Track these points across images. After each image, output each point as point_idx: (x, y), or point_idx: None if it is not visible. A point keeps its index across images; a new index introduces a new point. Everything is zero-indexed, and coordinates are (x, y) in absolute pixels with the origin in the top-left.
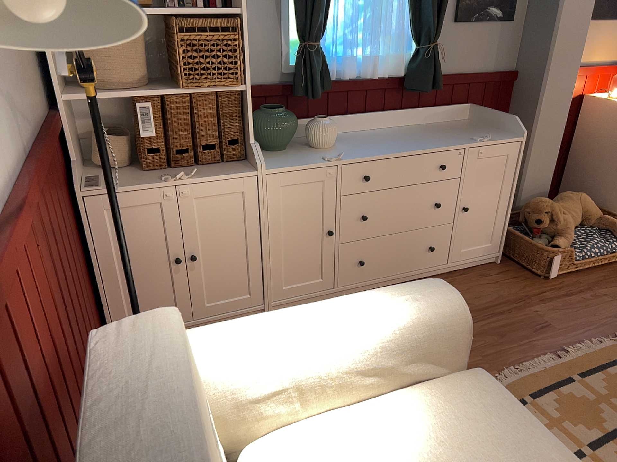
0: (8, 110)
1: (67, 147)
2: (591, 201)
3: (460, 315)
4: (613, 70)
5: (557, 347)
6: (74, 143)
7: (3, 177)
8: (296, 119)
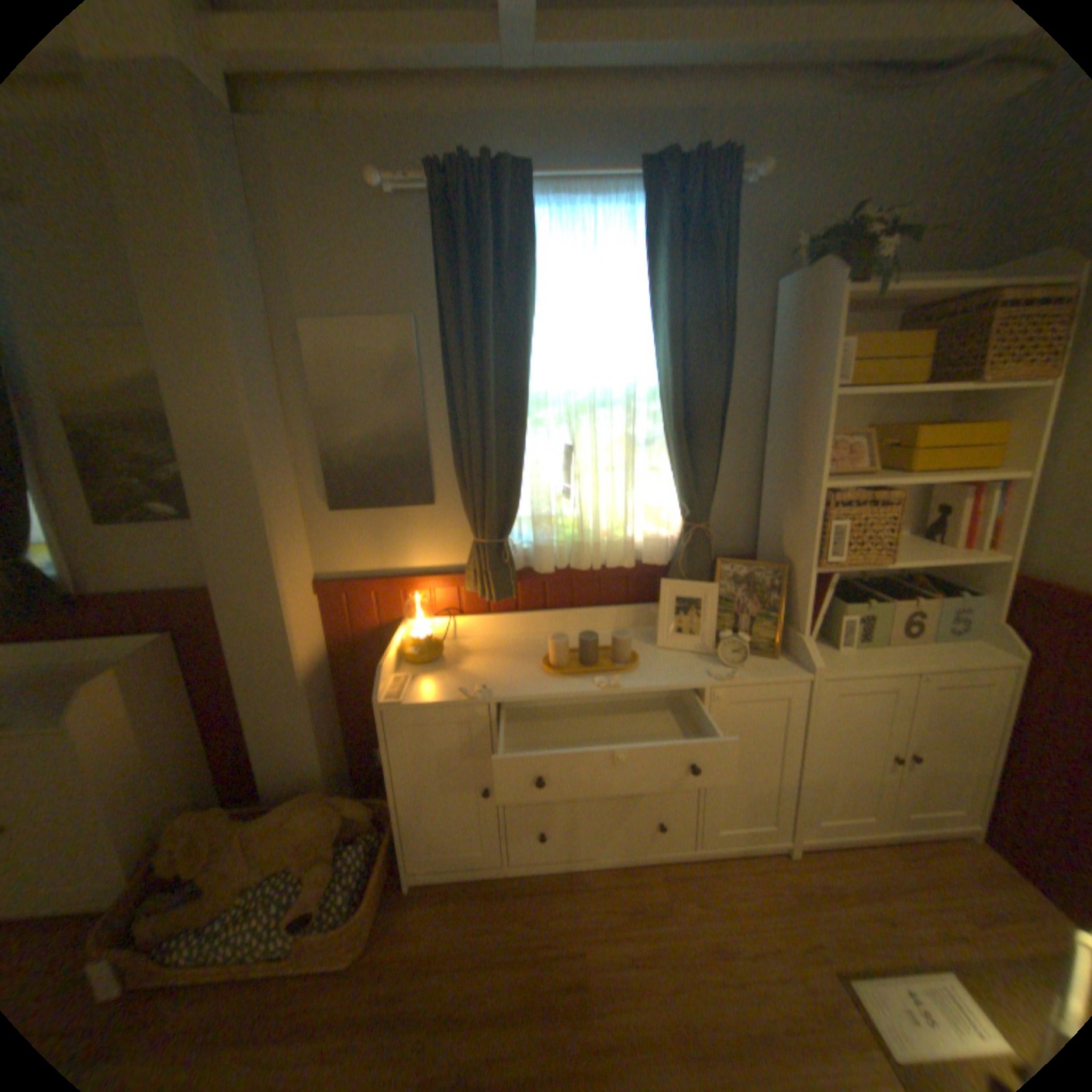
0: None
1: None
2: (304, 829)
3: None
4: (448, 582)
5: None
6: None
7: None
8: None
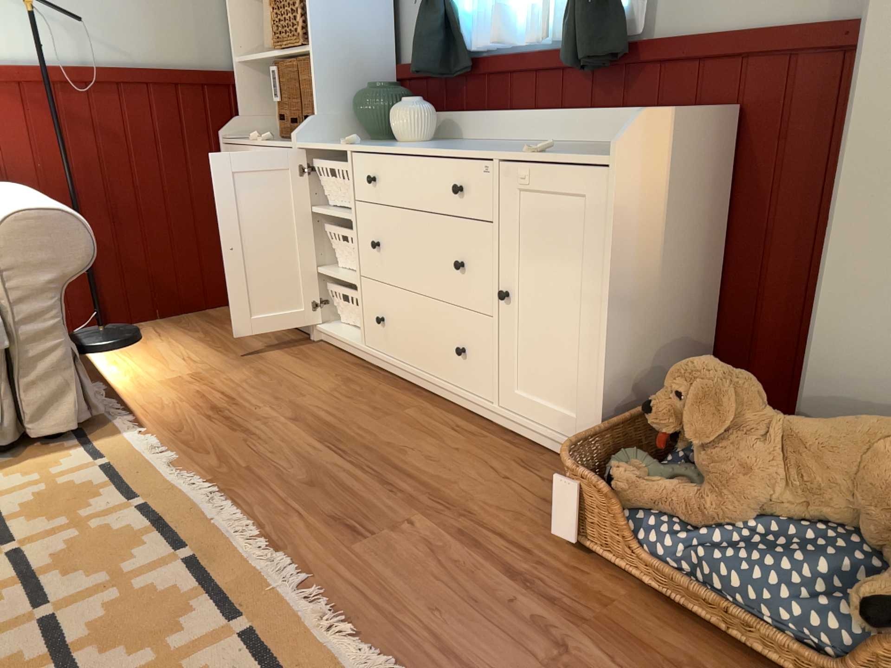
0: (76, 35)
1: (239, 105)
2: None
3: (5, 227)
4: None
5: (288, 542)
6: (254, 105)
7: (19, 62)
8: (389, 100)
